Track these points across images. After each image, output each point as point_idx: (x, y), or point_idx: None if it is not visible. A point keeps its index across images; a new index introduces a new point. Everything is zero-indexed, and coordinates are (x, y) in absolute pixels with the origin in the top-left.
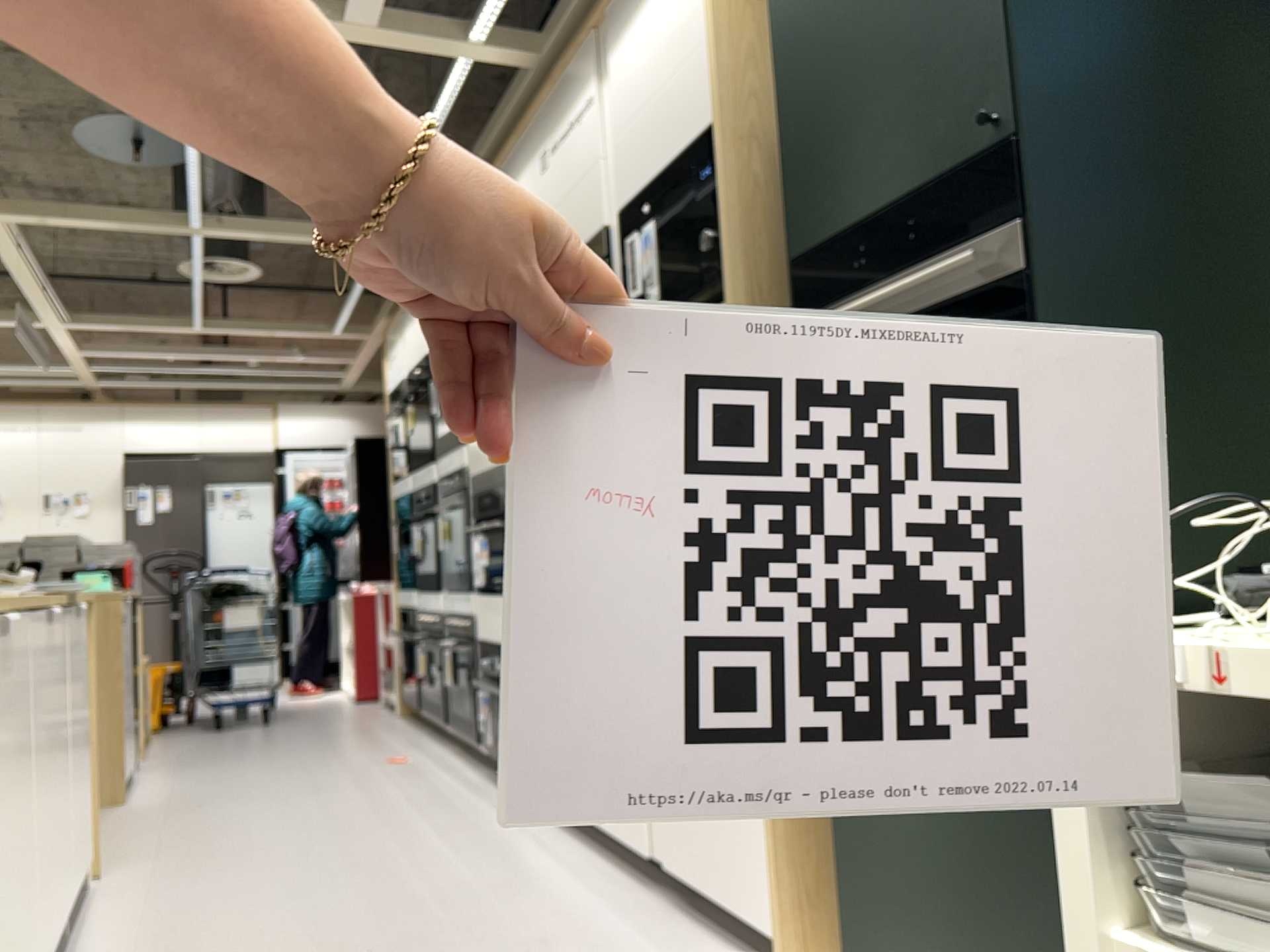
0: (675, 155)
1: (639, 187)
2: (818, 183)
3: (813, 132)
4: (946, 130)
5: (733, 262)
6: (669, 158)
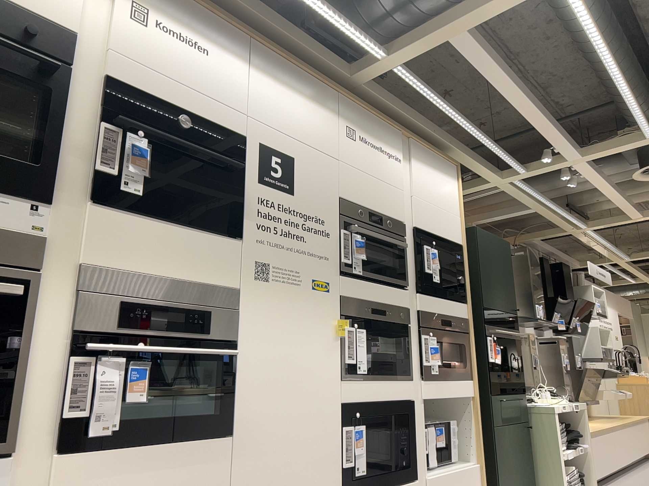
0: (444, 236)
1: (427, 228)
2: (487, 291)
3: (485, 277)
4: (507, 303)
5: (467, 292)
6: (442, 234)
